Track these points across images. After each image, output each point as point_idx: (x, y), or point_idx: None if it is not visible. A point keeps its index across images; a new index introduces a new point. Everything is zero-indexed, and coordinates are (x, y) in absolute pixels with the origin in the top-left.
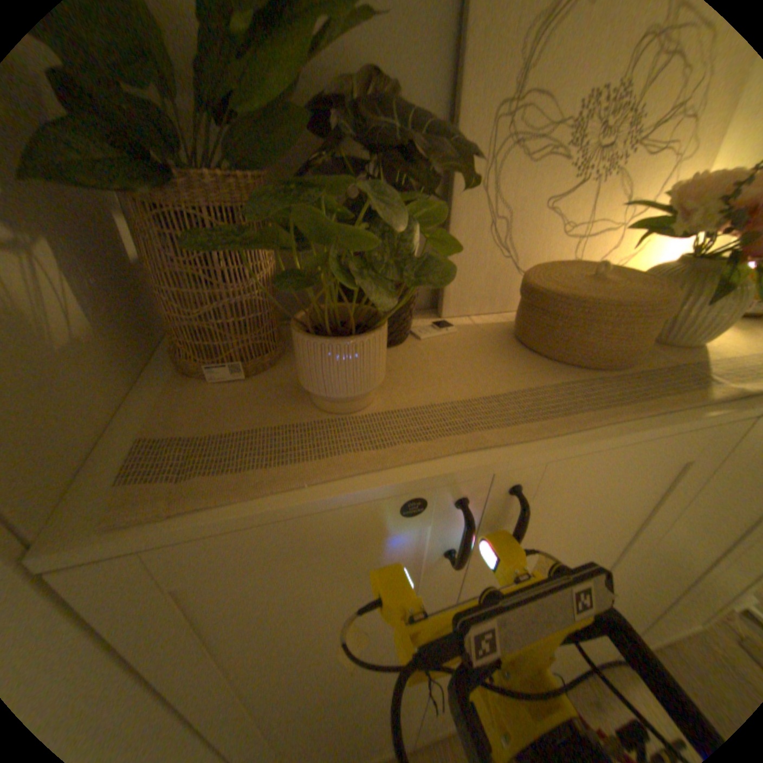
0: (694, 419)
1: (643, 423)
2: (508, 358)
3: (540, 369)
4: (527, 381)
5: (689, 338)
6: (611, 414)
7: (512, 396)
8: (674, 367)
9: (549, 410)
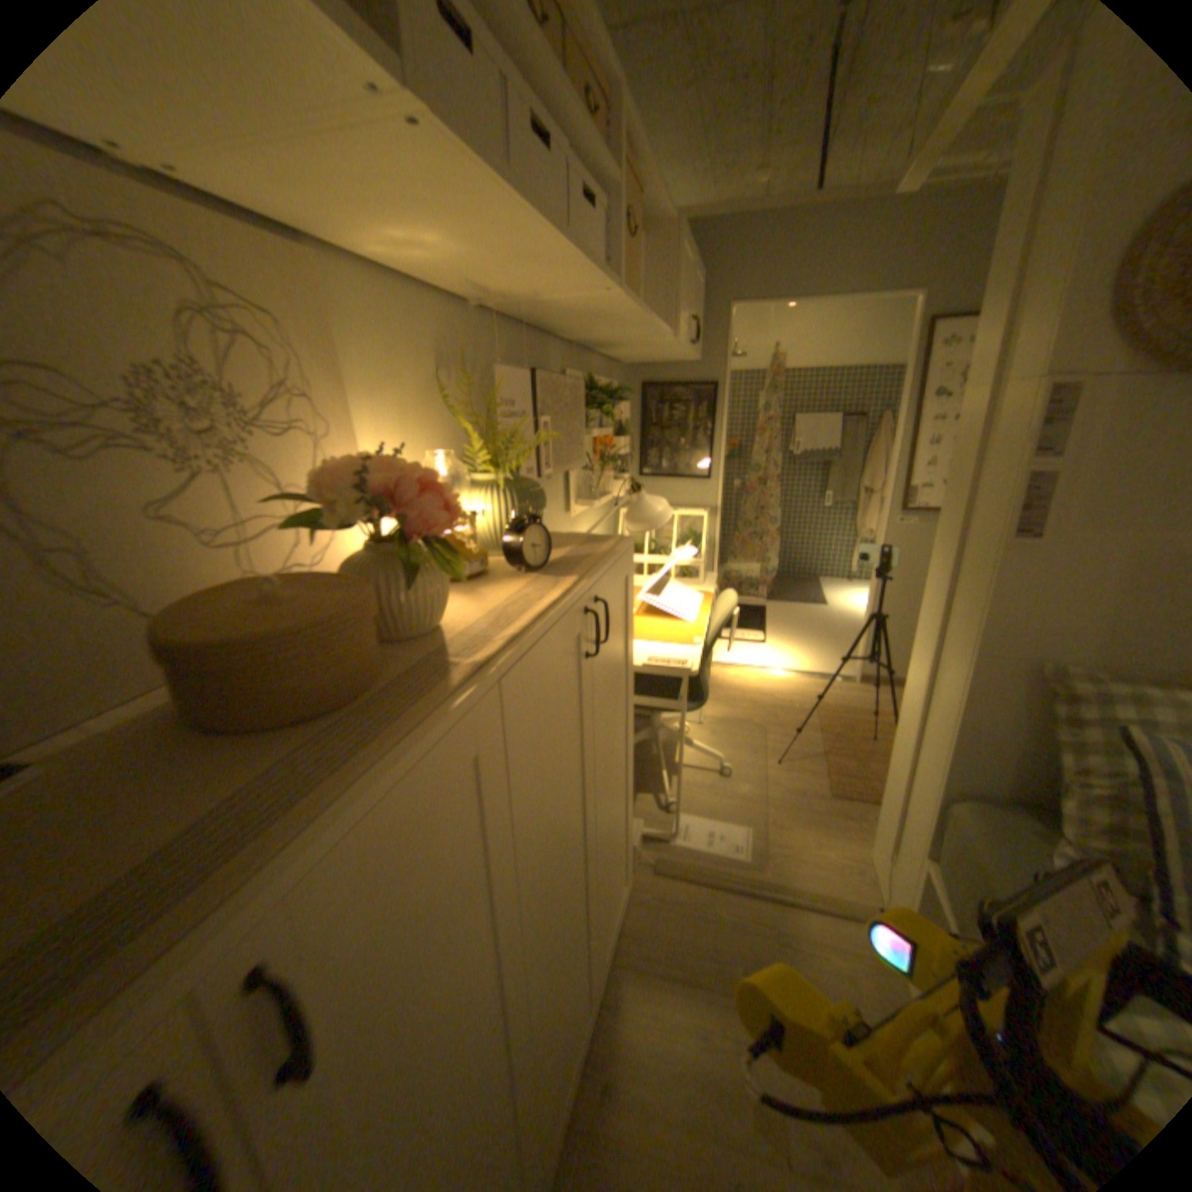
0: (441, 718)
1: (391, 755)
2: (179, 763)
3: (240, 753)
4: (219, 787)
5: (418, 624)
6: (351, 767)
7: (194, 829)
8: (414, 664)
9: (263, 814)
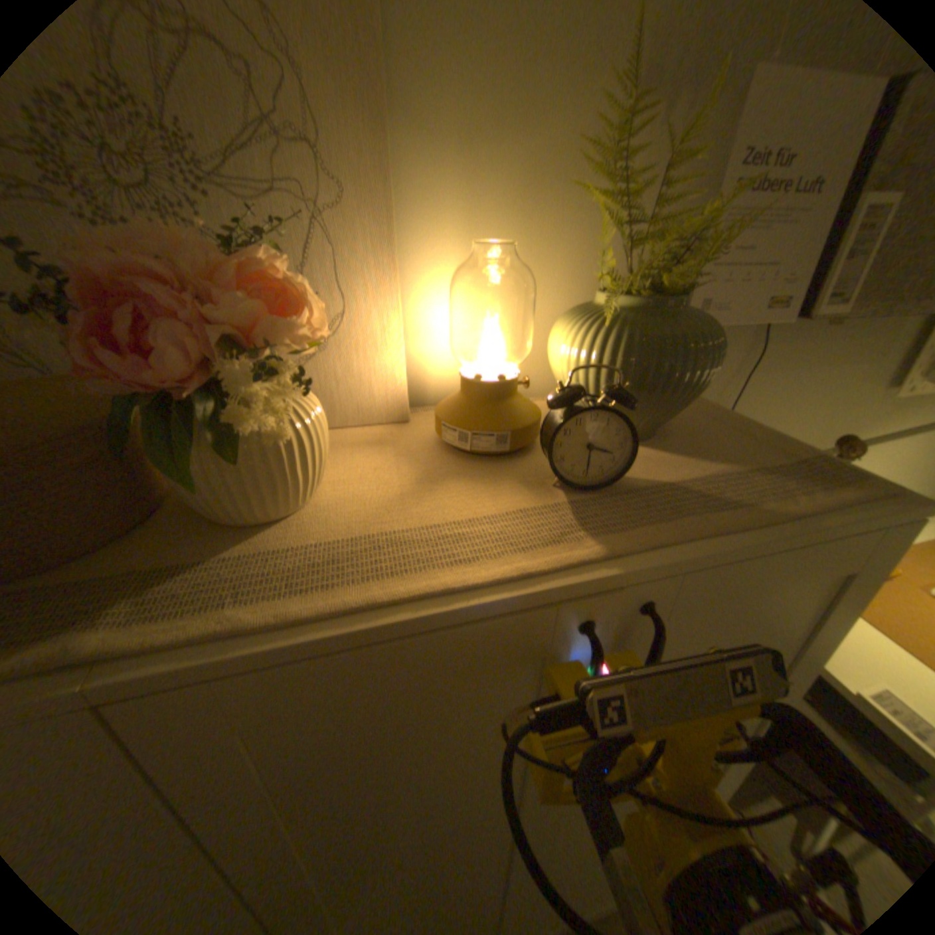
0: None
1: None
2: None
3: None
4: None
5: (212, 510)
6: None
7: None
8: (98, 576)
9: None
